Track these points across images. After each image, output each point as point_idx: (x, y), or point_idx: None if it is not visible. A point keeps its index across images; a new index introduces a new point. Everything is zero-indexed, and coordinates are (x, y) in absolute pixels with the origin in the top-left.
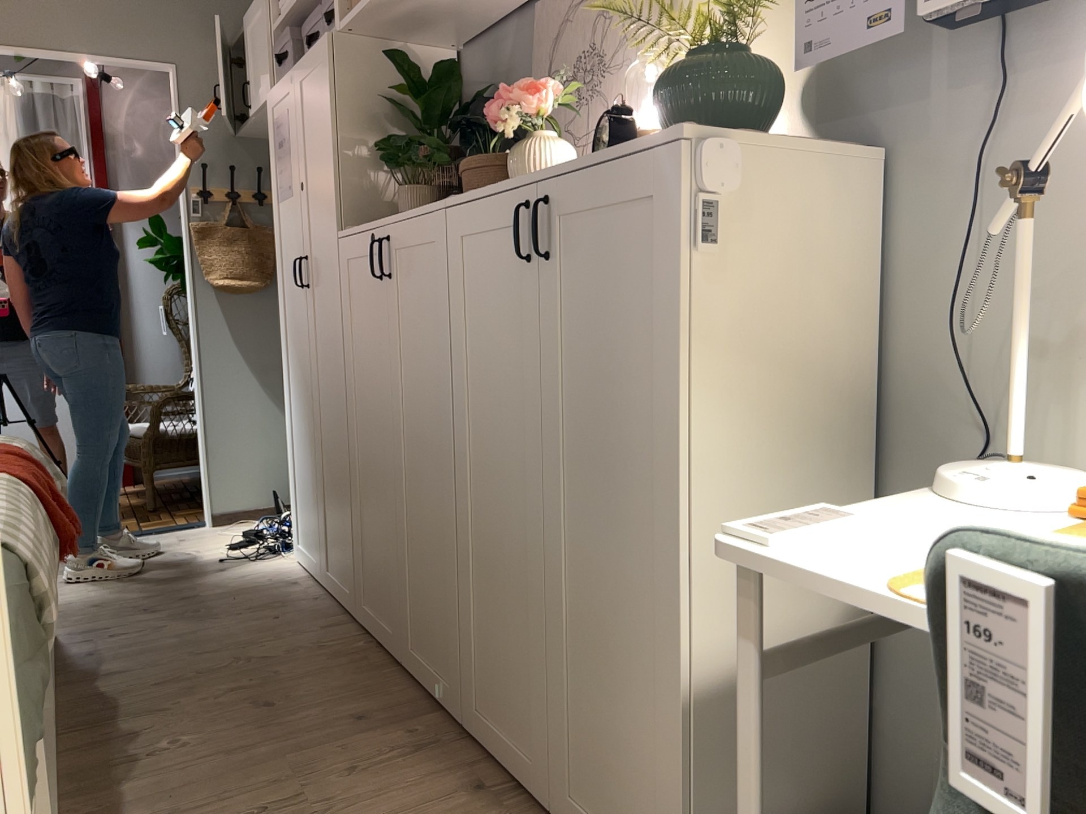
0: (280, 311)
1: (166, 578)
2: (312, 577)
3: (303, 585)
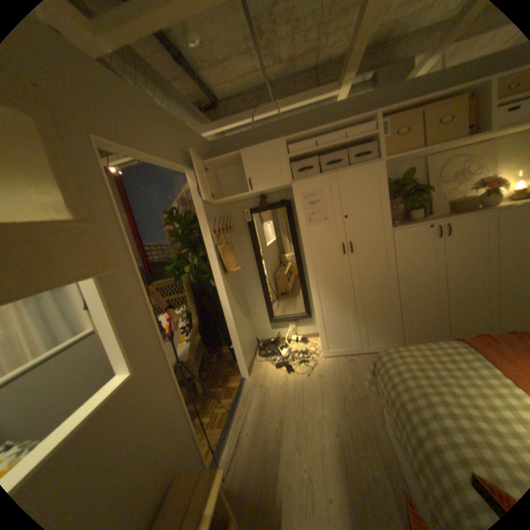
0: (309, 268)
1: (318, 393)
2: (347, 356)
3: (354, 359)
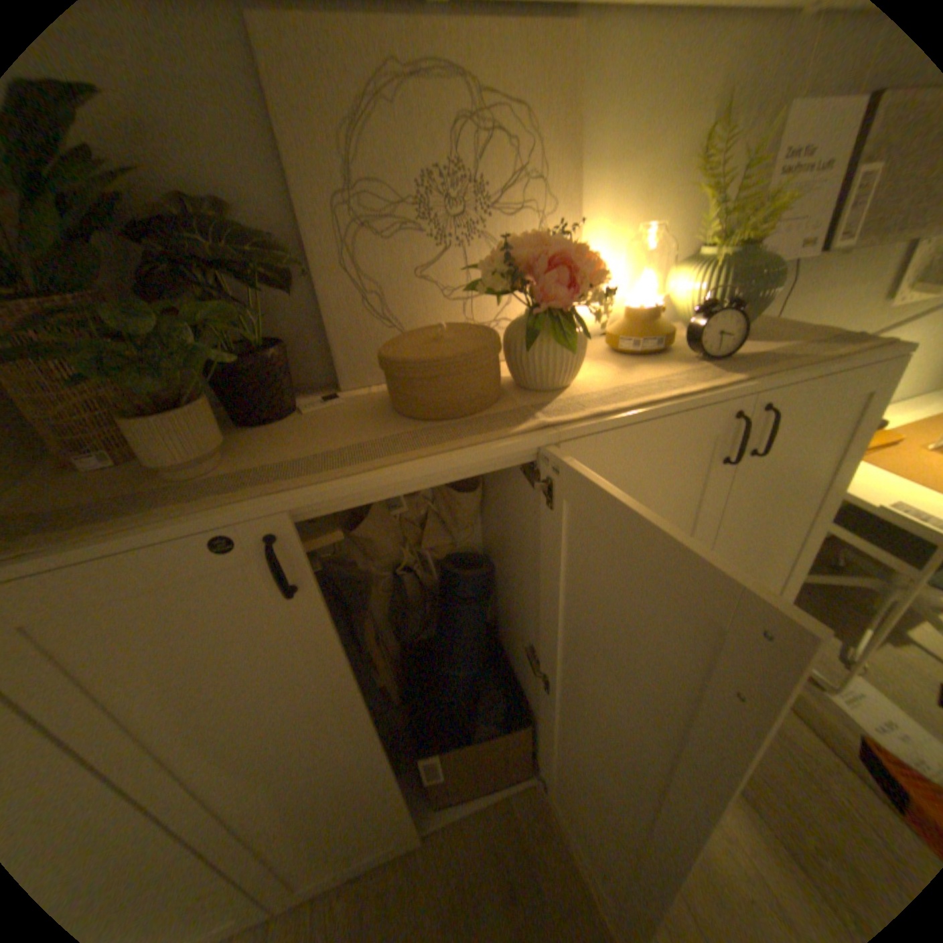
0: None
1: None
2: None
3: None
